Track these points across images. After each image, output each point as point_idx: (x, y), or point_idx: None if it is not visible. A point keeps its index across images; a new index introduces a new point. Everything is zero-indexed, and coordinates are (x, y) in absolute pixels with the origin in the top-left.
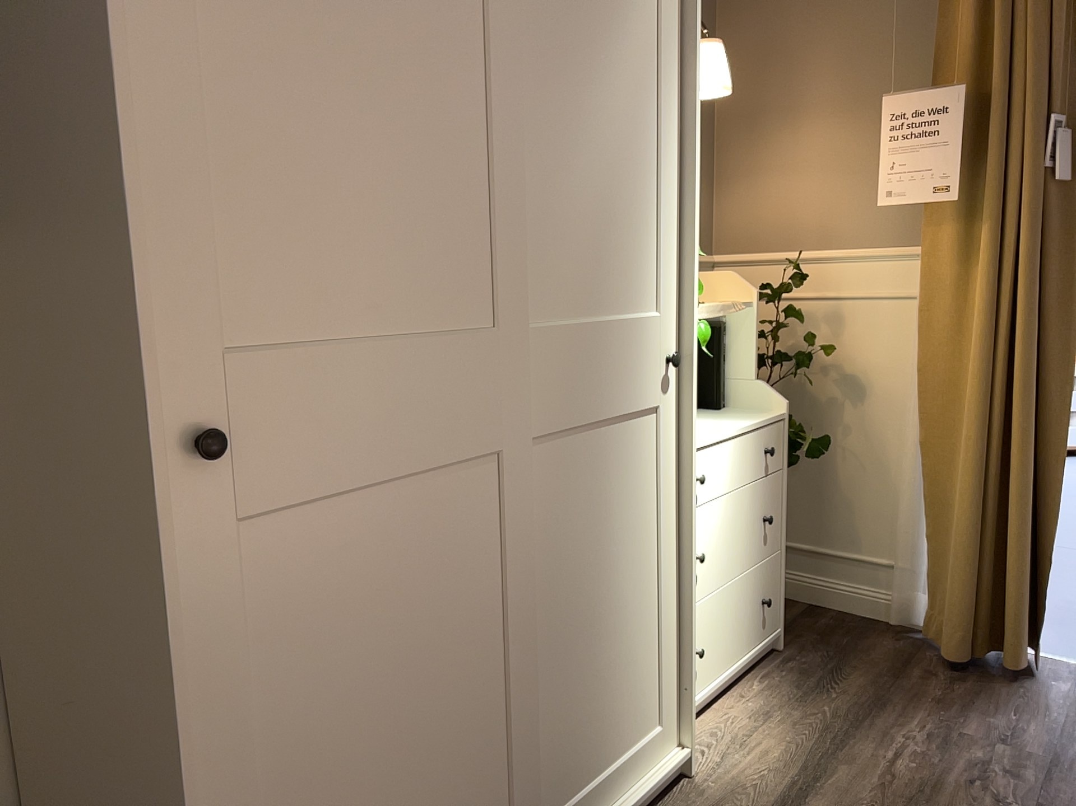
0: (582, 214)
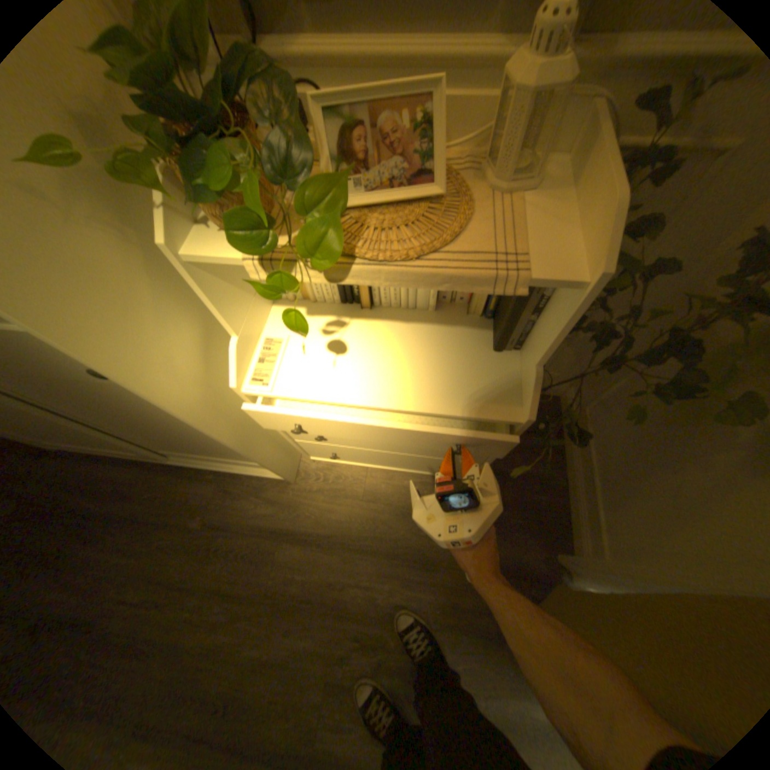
0: None
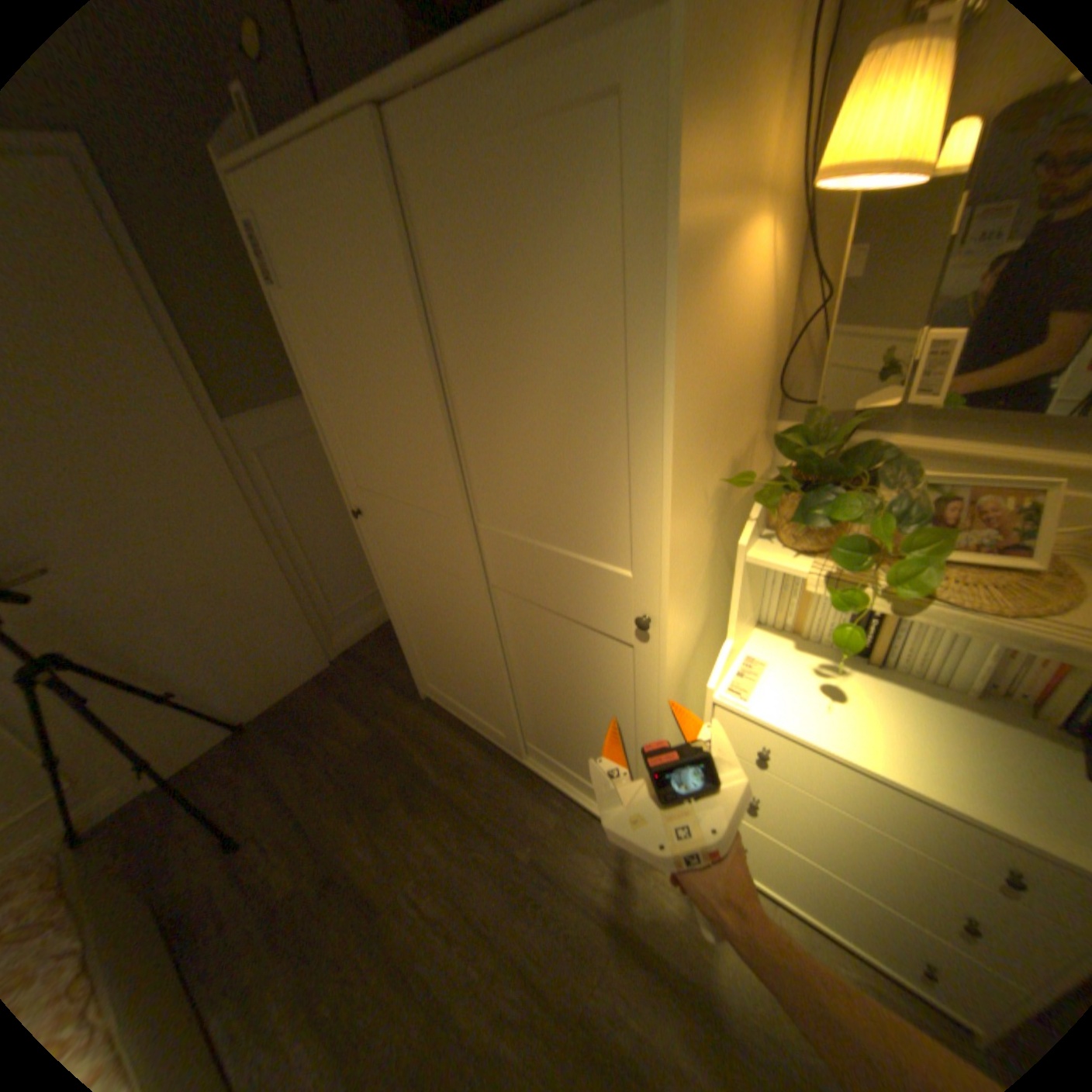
0: (520, 453)
